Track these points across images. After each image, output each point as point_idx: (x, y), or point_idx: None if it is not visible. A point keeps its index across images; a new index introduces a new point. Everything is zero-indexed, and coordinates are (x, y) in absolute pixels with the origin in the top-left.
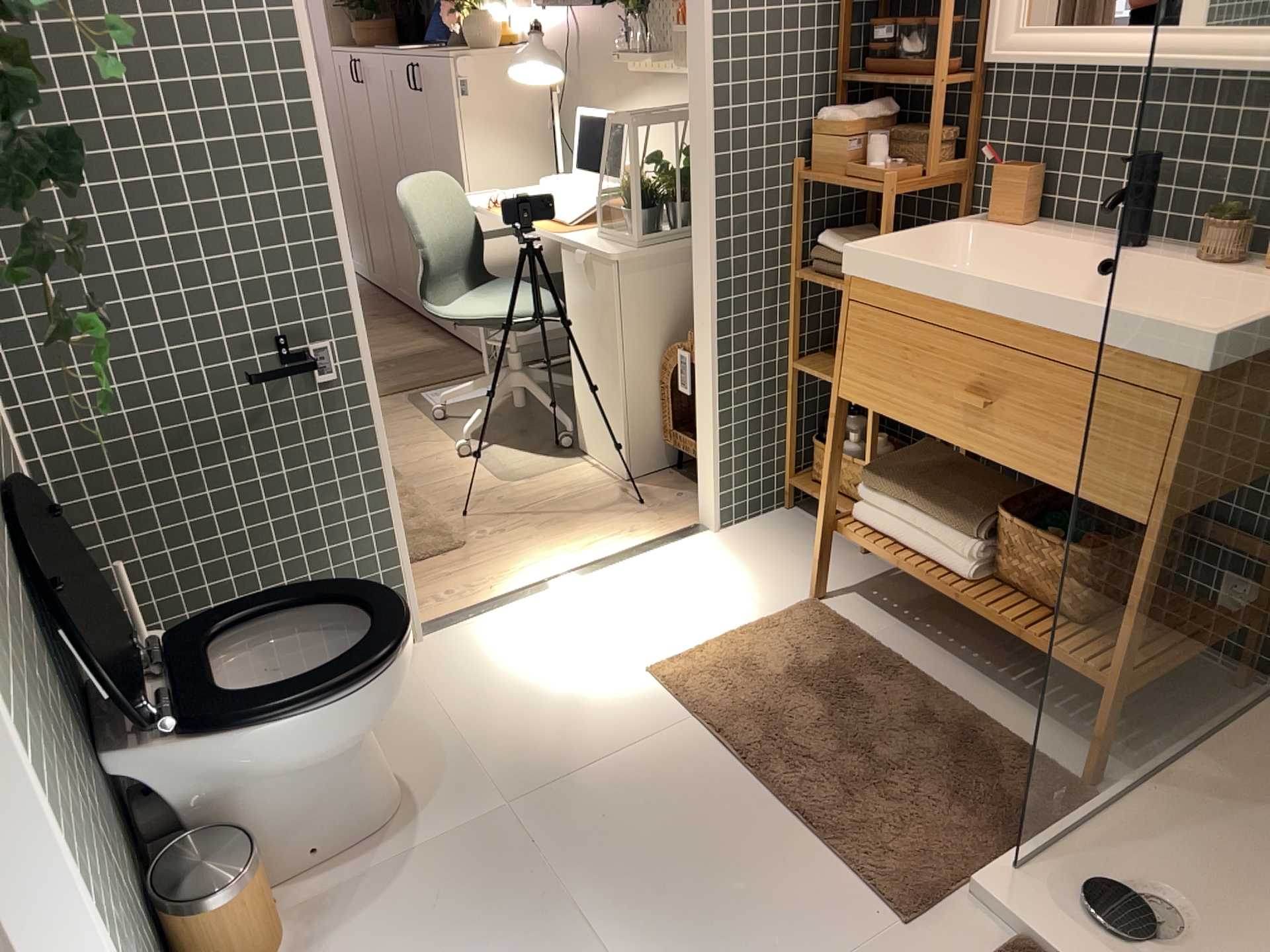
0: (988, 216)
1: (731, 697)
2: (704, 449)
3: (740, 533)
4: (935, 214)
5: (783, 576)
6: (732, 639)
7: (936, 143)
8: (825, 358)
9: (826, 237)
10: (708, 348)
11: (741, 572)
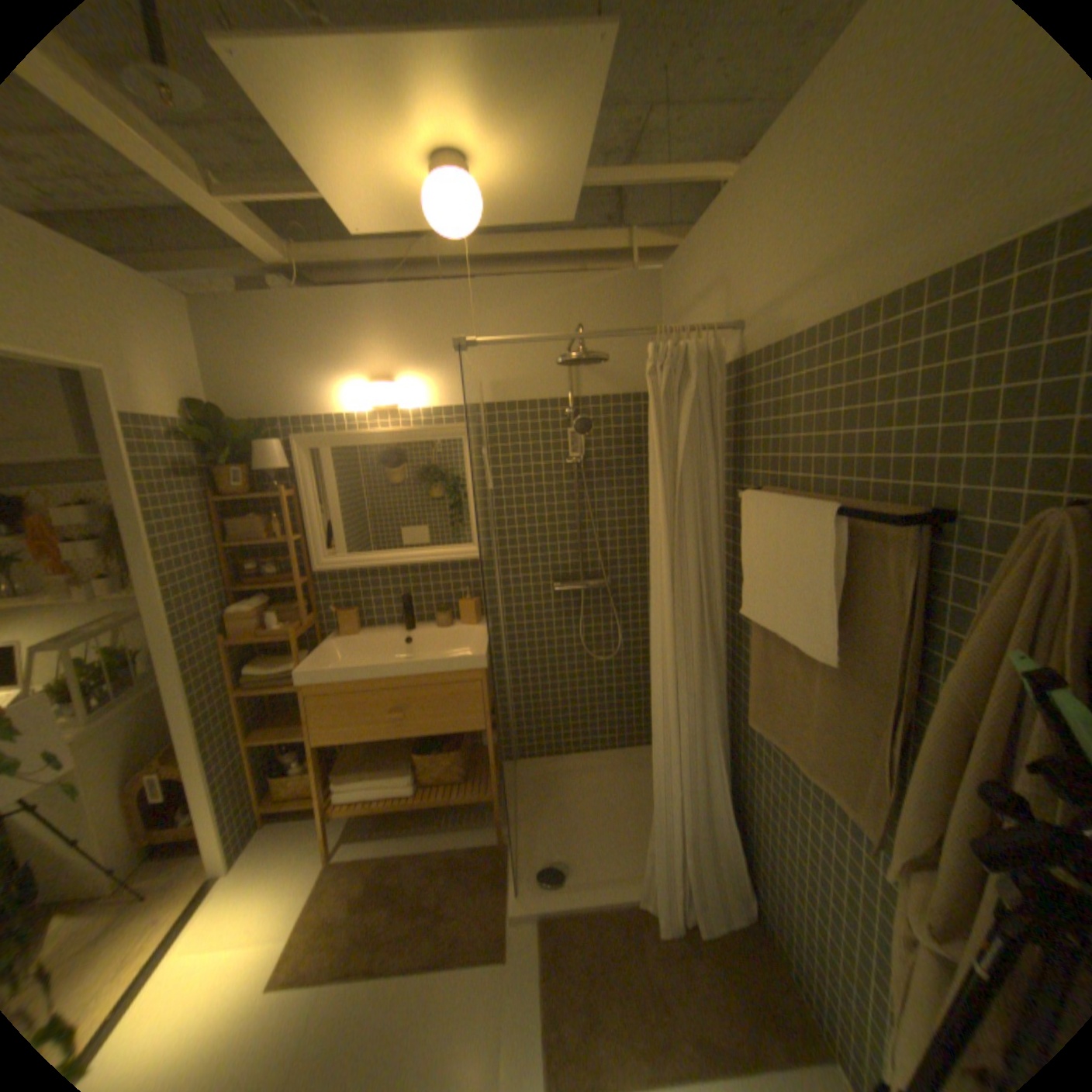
0: (332, 632)
1: (328, 952)
2: (200, 827)
3: (240, 864)
4: (308, 639)
5: (292, 867)
6: (299, 923)
7: (293, 607)
8: (267, 731)
9: (237, 669)
10: (191, 763)
11: (263, 884)
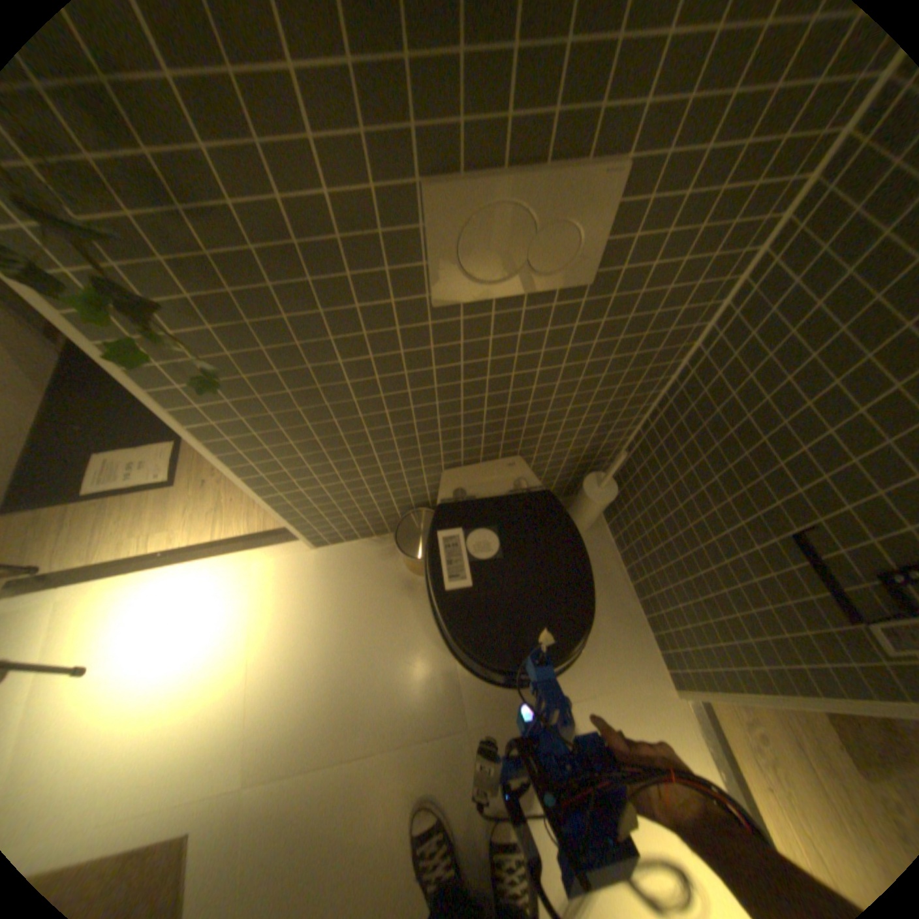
0: None
1: None
2: None
3: None
4: None
5: None
6: None
7: None
8: None
9: None
10: None
11: None
